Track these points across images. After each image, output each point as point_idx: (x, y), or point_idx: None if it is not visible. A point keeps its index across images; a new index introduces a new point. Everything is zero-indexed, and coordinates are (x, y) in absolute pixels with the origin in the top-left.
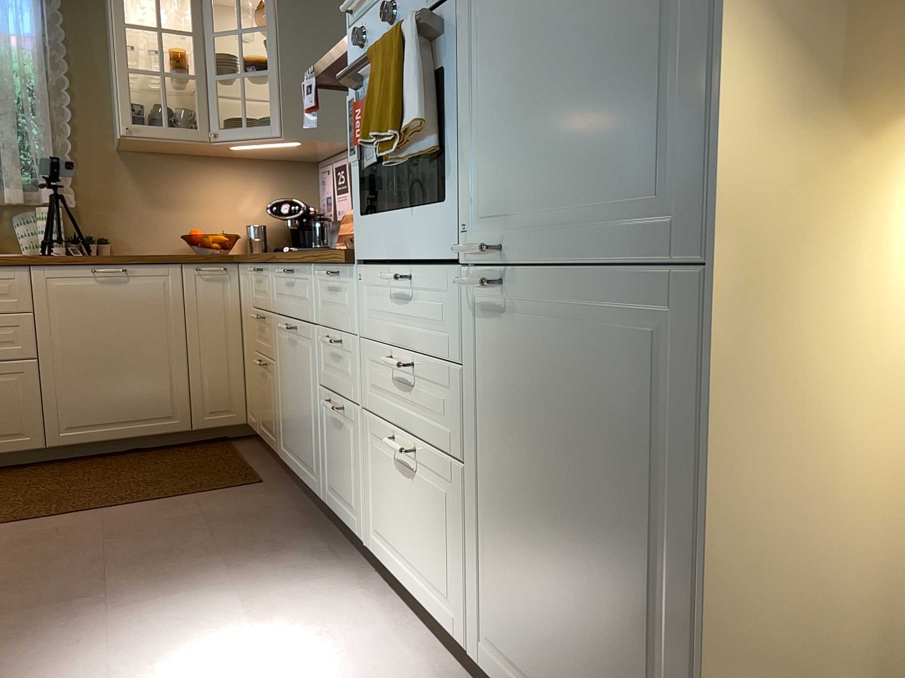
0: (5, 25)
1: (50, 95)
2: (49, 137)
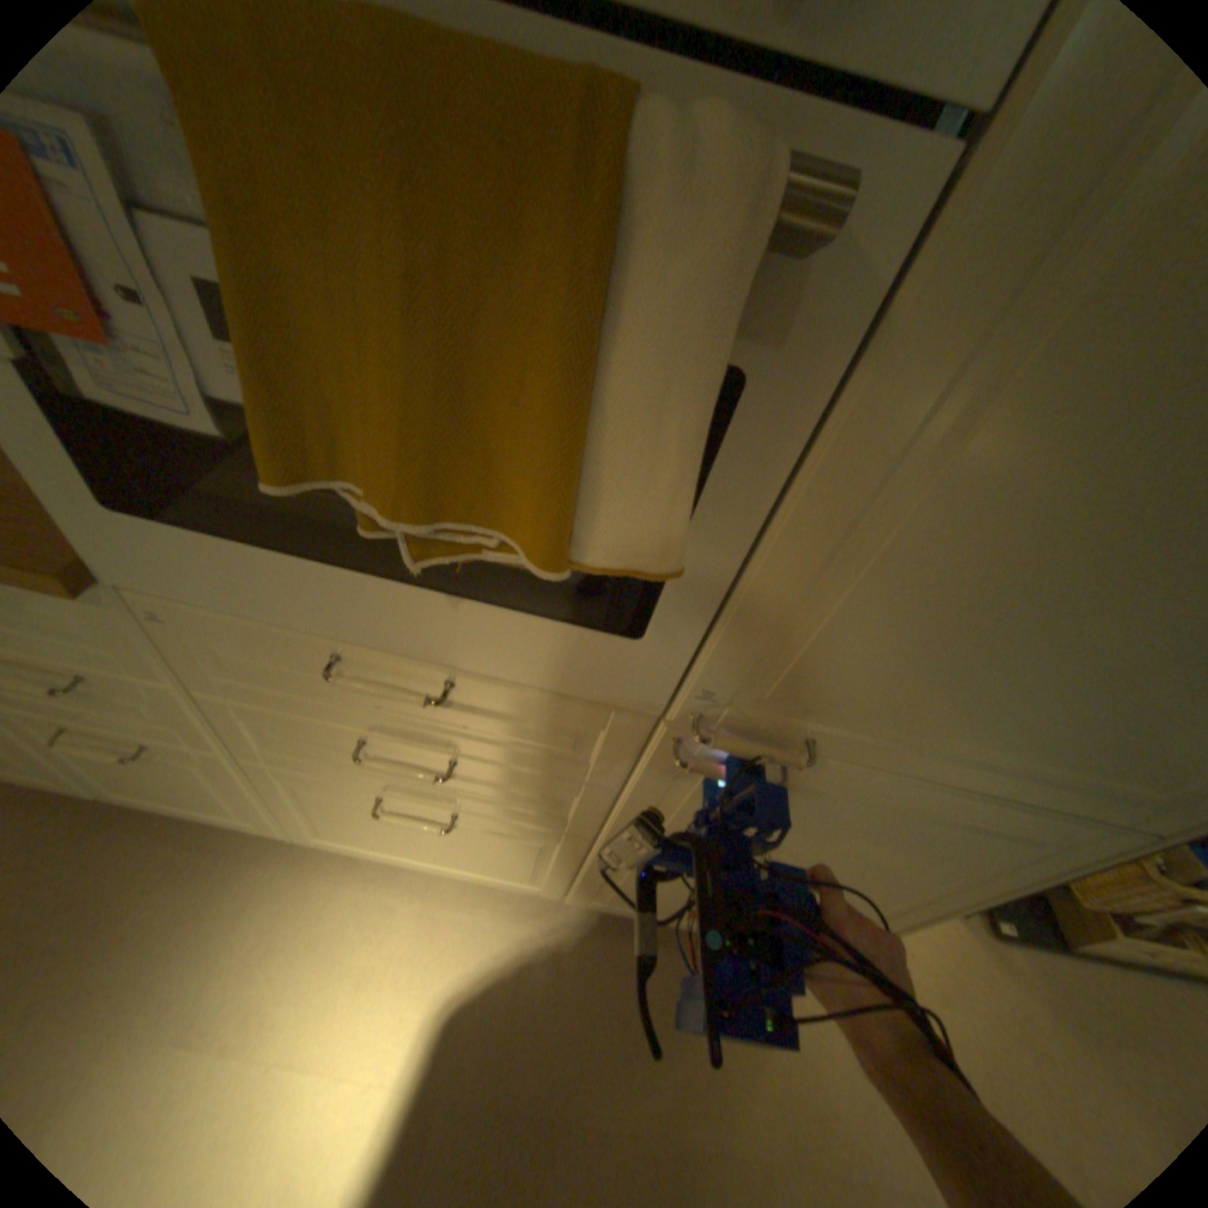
0: None
1: None
2: None
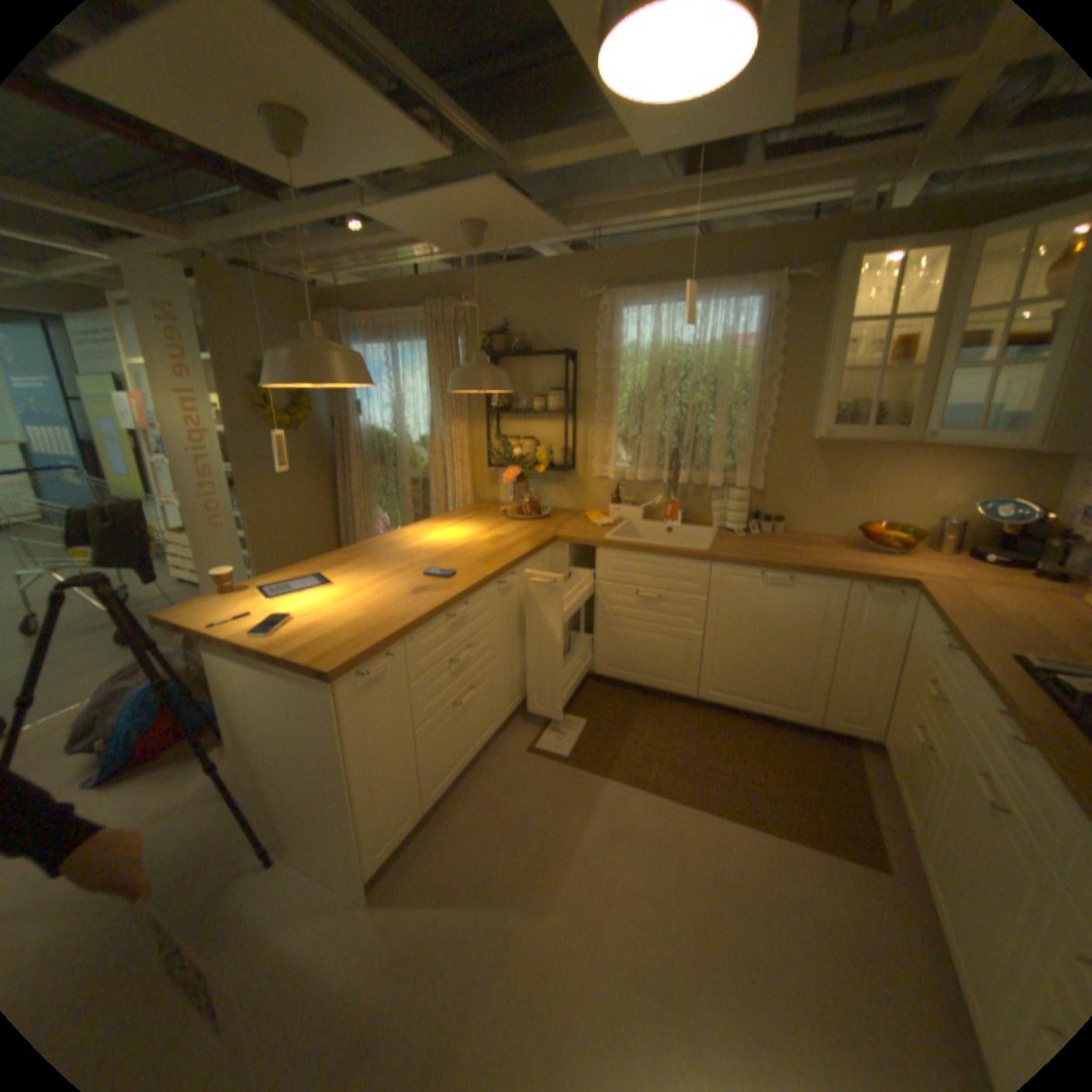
0: (735, 330)
1: (762, 388)
2: (752, 427)
